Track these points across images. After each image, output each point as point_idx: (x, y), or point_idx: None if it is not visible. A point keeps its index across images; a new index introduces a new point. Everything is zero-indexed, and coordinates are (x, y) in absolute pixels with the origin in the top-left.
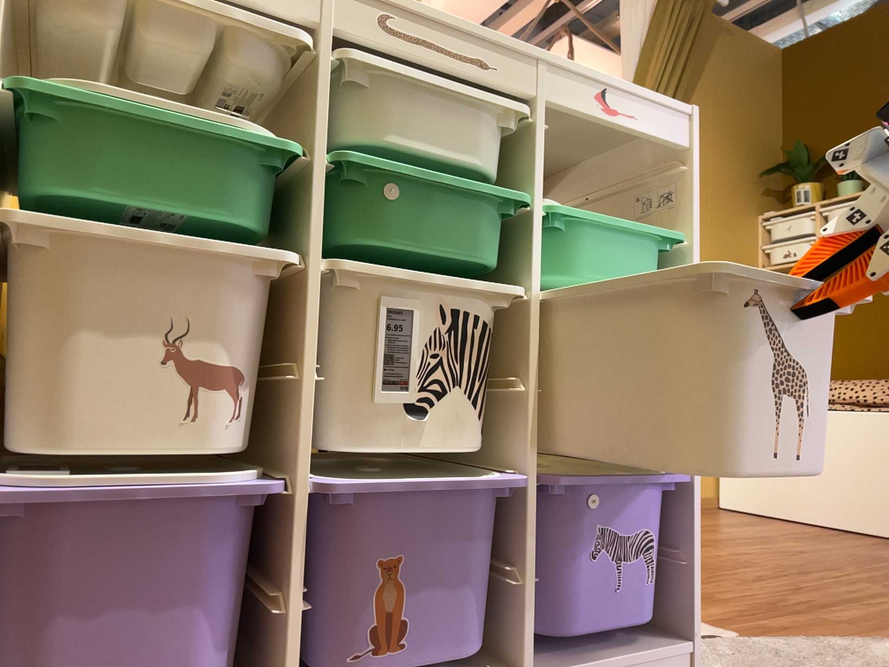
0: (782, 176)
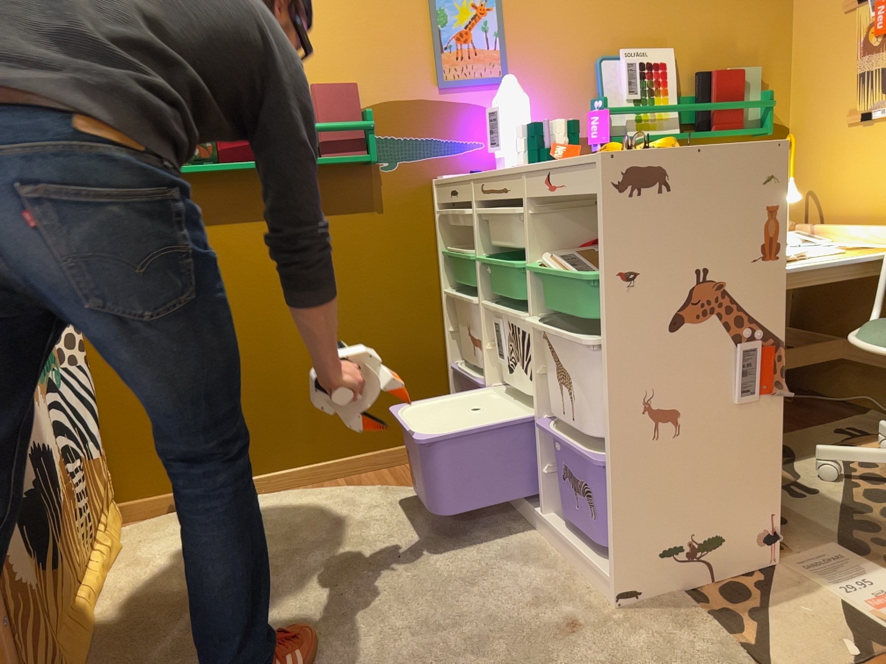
0: None
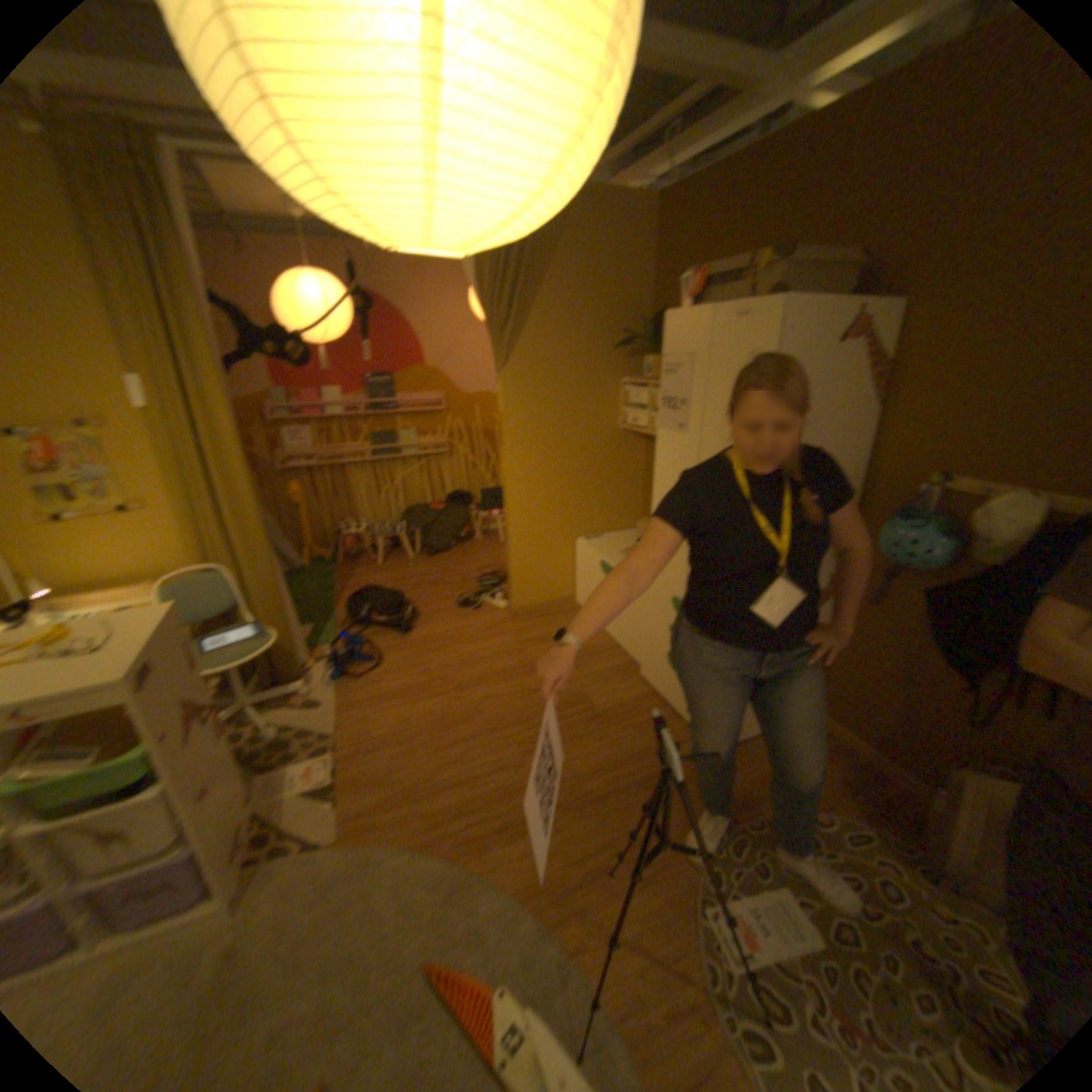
0: (638, 346)
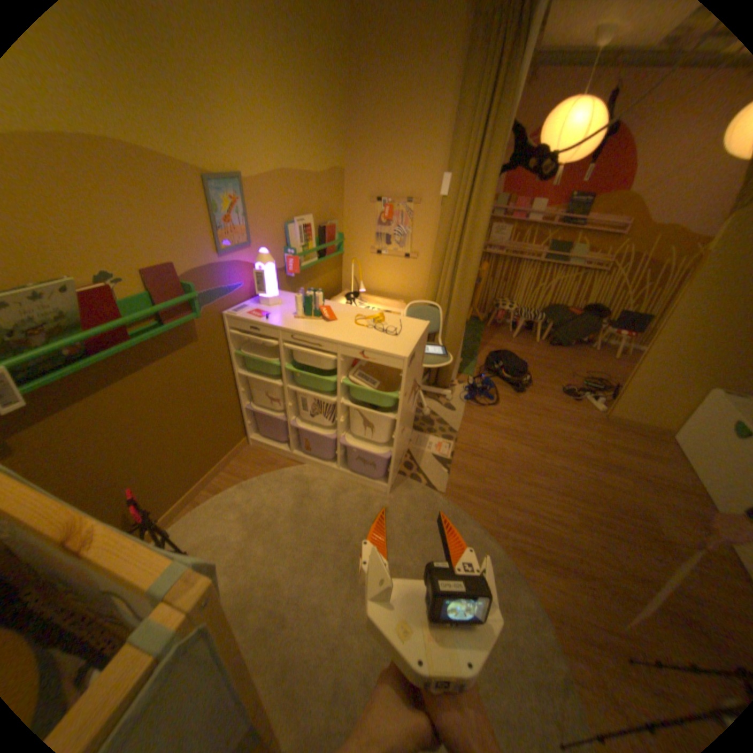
0: None
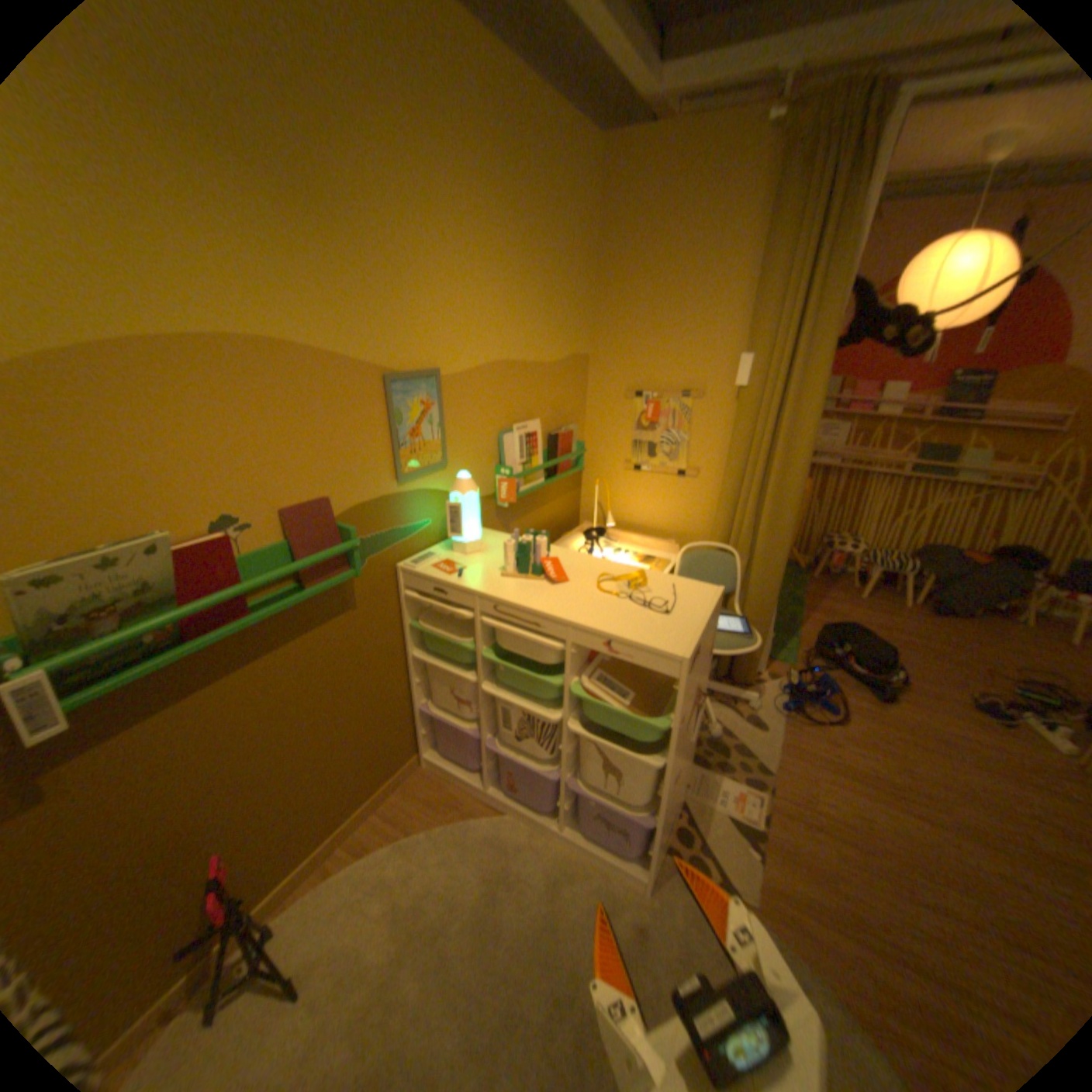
0: None
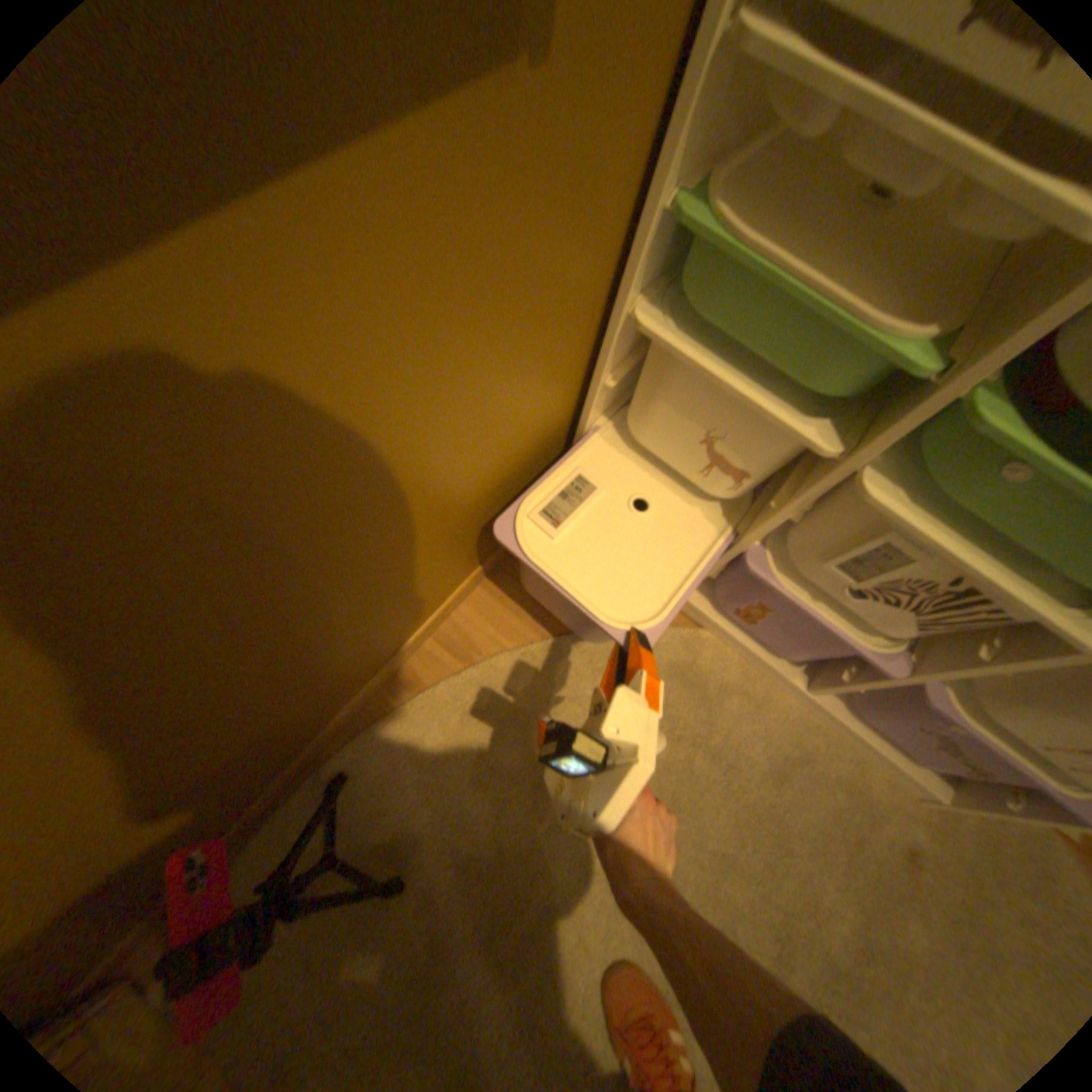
0: None
